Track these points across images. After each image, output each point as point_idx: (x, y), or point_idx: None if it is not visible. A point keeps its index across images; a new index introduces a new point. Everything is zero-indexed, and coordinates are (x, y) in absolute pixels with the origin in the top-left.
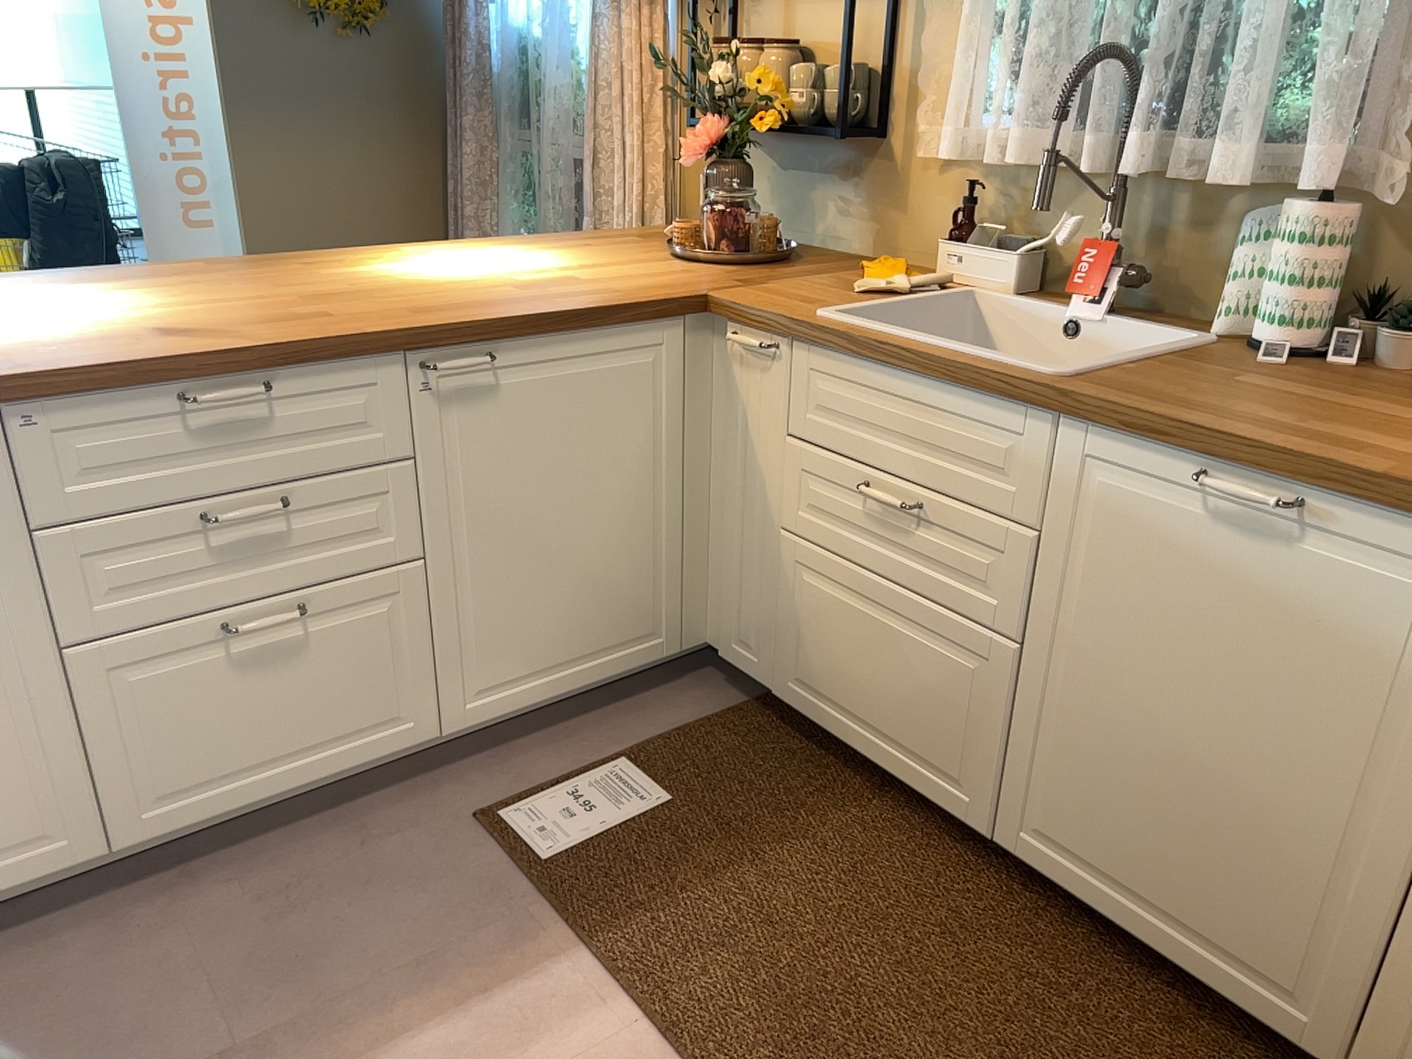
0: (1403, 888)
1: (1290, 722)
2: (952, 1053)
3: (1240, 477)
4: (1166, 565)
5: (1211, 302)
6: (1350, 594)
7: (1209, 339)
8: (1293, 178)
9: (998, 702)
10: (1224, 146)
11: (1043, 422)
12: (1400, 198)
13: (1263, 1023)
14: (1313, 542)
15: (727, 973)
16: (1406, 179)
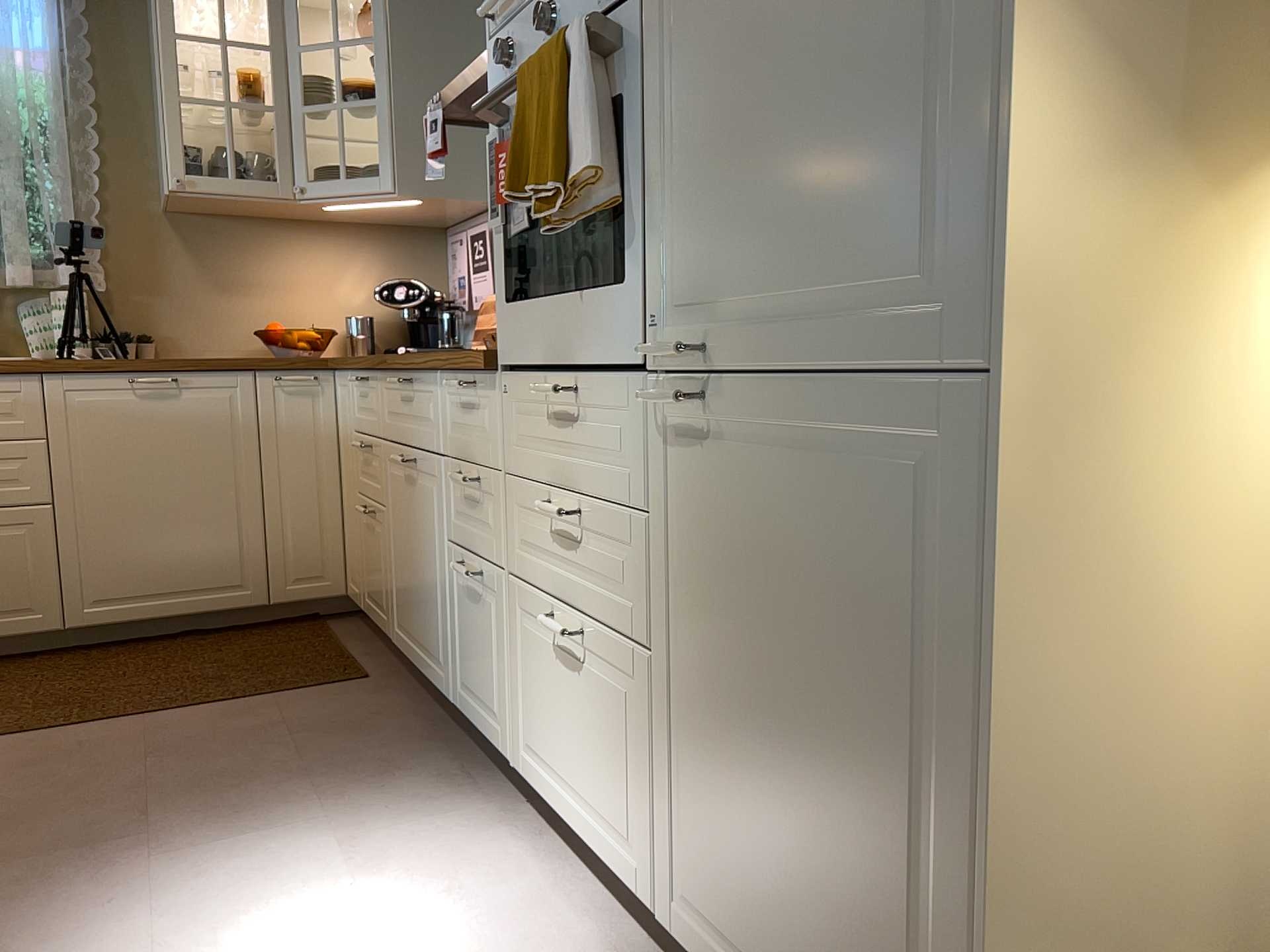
0: (261, 510)
1: (200, 469)
2: (143, 677)
3: (147, 376)
4: (124, 426)
5: (14, 350)
6: (205, 407)
7: (40, 360)
8: (42, 284)
9: (47, 543)
10: (0, 269)
11: (32, 381)
12: (106, 287)
13: (234, 608)
14: (185, 393)
15: (7, 718)
16: (106, 279)
